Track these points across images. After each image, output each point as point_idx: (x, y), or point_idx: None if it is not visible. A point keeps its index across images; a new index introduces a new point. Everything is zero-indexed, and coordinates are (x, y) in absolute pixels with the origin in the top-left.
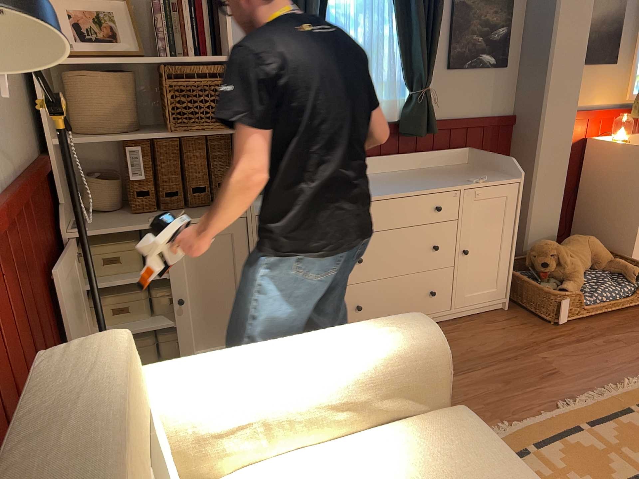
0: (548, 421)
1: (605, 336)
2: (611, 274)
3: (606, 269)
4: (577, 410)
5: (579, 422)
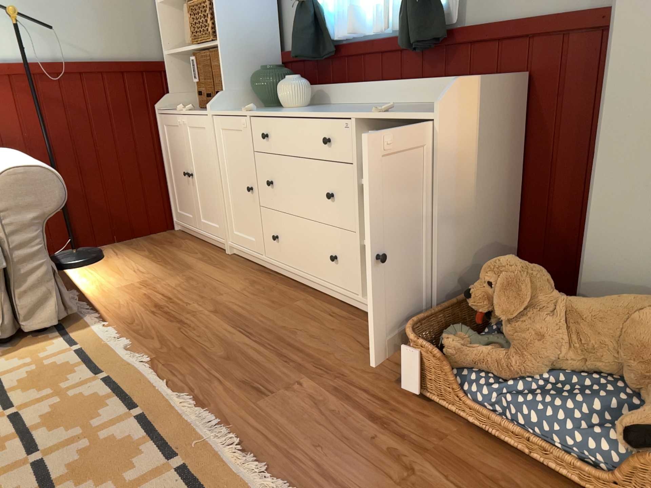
0: (148, 385)
1: (420, 453)
2: (628, 406)
3: (644, 395)
4: (170, 407)
5: (145, 407)
